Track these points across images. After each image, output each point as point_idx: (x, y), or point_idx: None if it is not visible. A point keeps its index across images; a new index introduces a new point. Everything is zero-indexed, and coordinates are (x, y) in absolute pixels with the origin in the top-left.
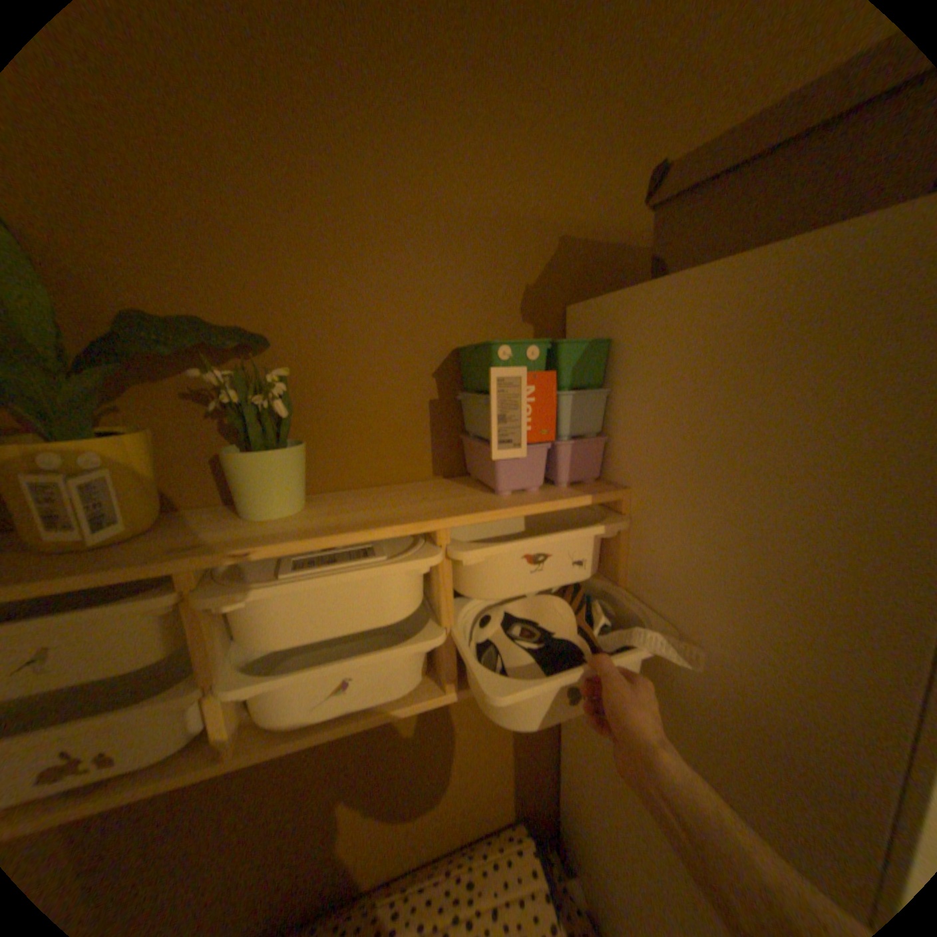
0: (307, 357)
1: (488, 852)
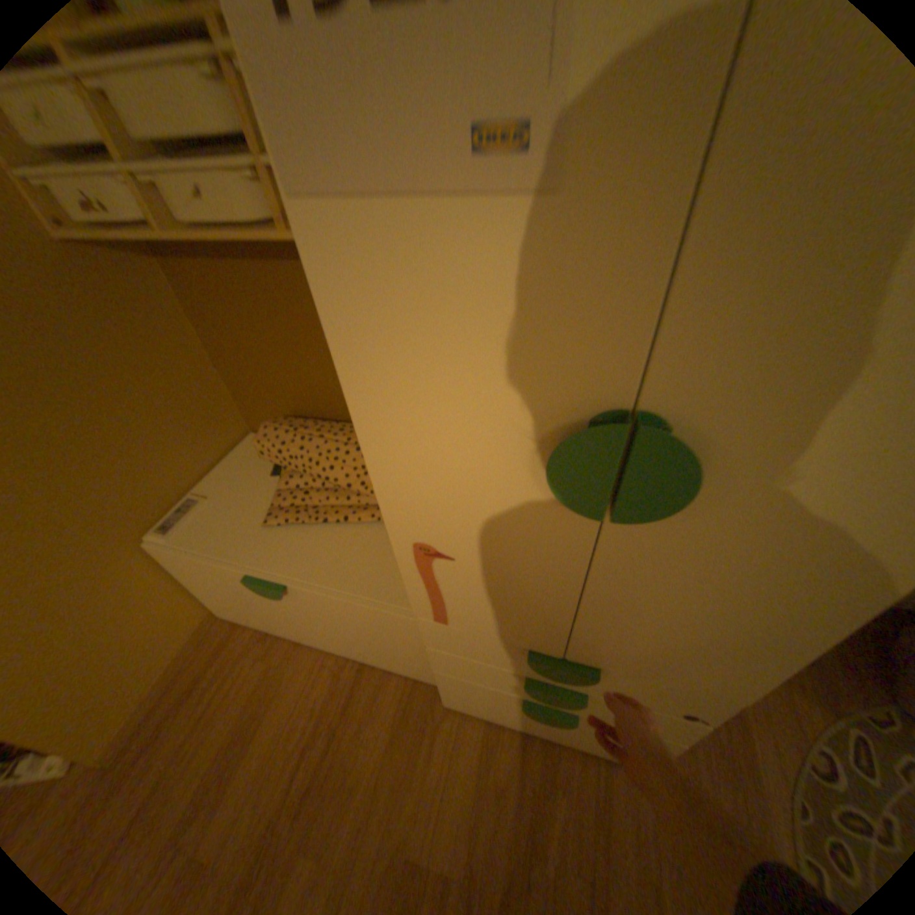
0: None
1: None
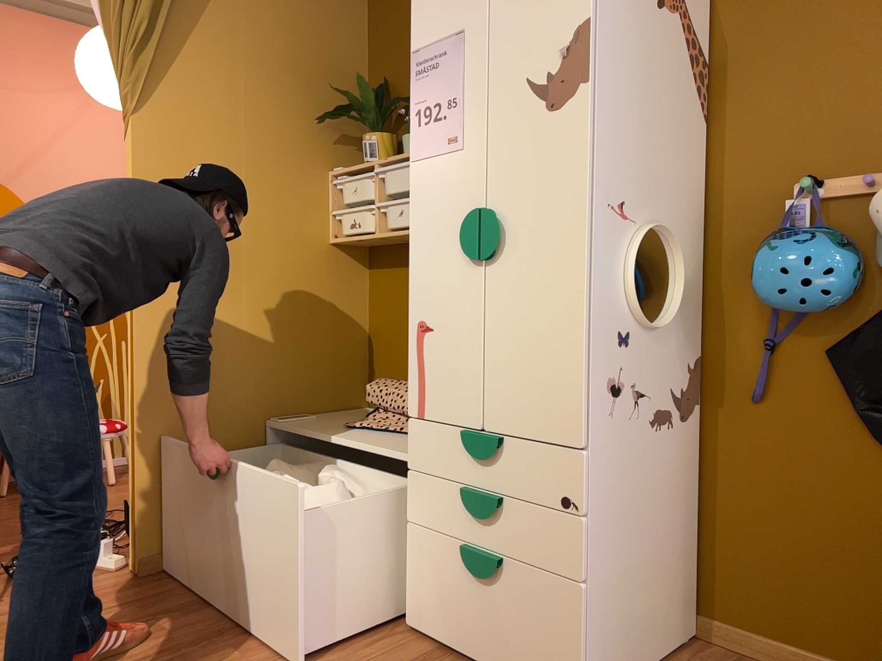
0: None
1: None
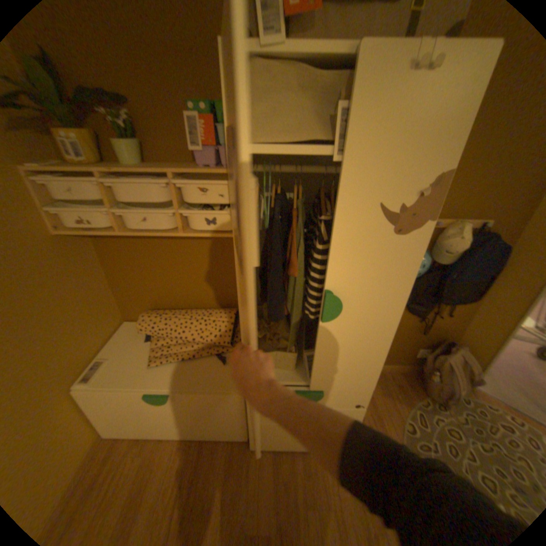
0: (141, 107)
1: (221, 310)
